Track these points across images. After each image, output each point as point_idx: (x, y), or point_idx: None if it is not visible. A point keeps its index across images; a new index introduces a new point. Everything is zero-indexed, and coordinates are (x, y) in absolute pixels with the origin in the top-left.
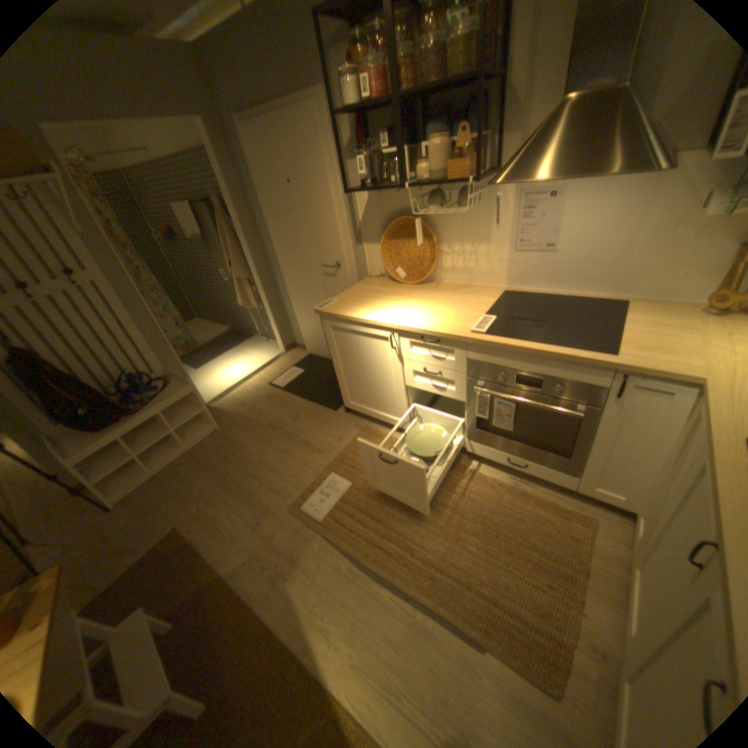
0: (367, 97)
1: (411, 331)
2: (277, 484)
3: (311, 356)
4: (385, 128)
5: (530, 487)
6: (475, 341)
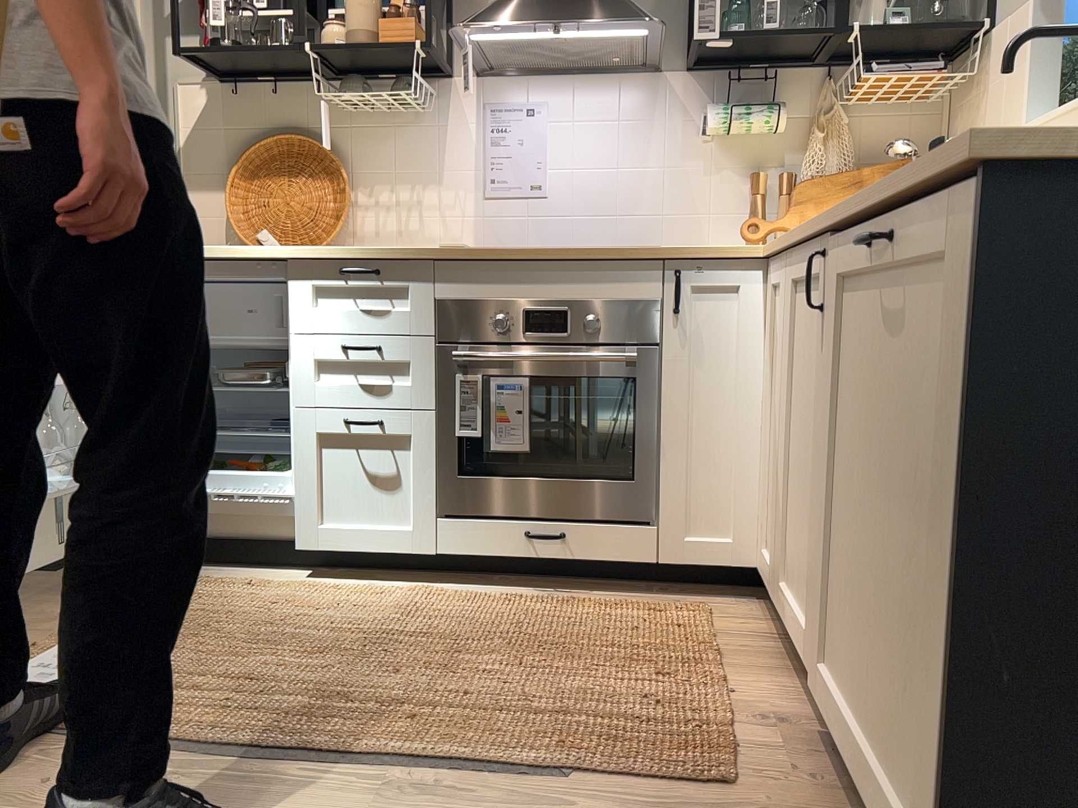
0: None
1: (320, 261)
2: None
3: None
4: None
5: (579, 597)
6: (451, 254)
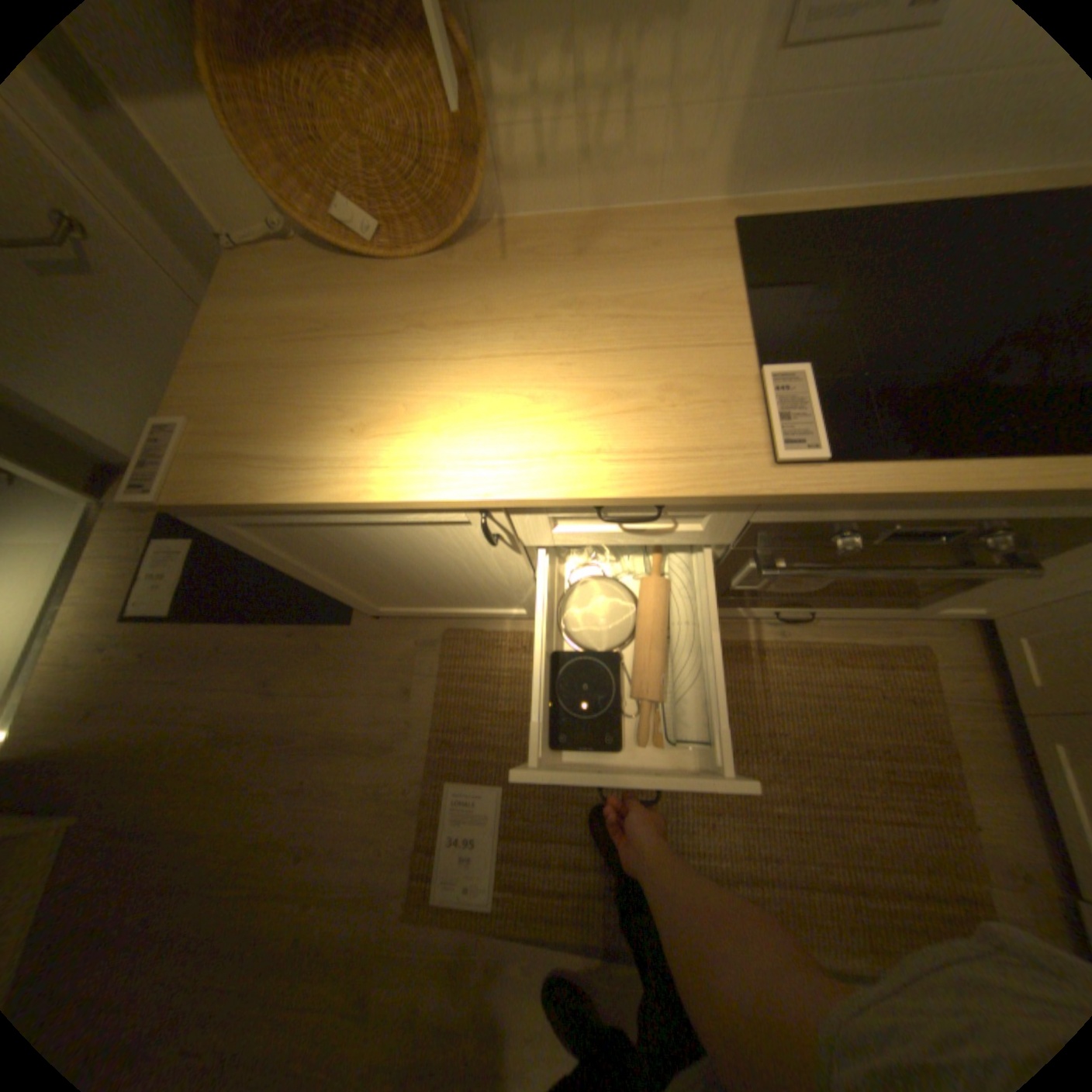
0: None
1: (562, 500)
2: (339, 882)
3: None
4: None
5: (805, 629)
6: (809, 497)
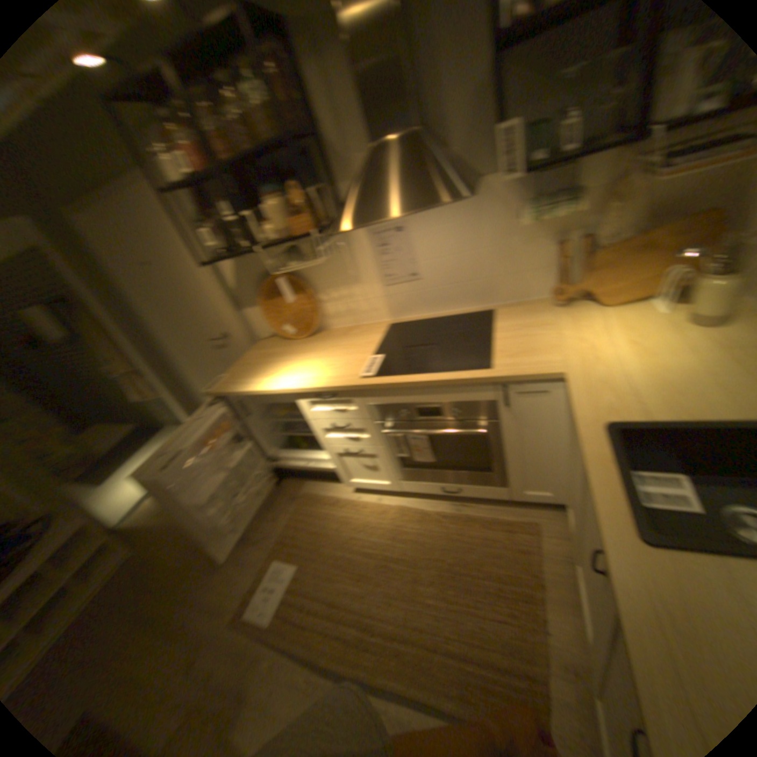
0: (190, 169)
1: (303, 392)
2: (207, 605)
3: None
4: (220, 196)
5: (469, 509)
6: (364, 387)
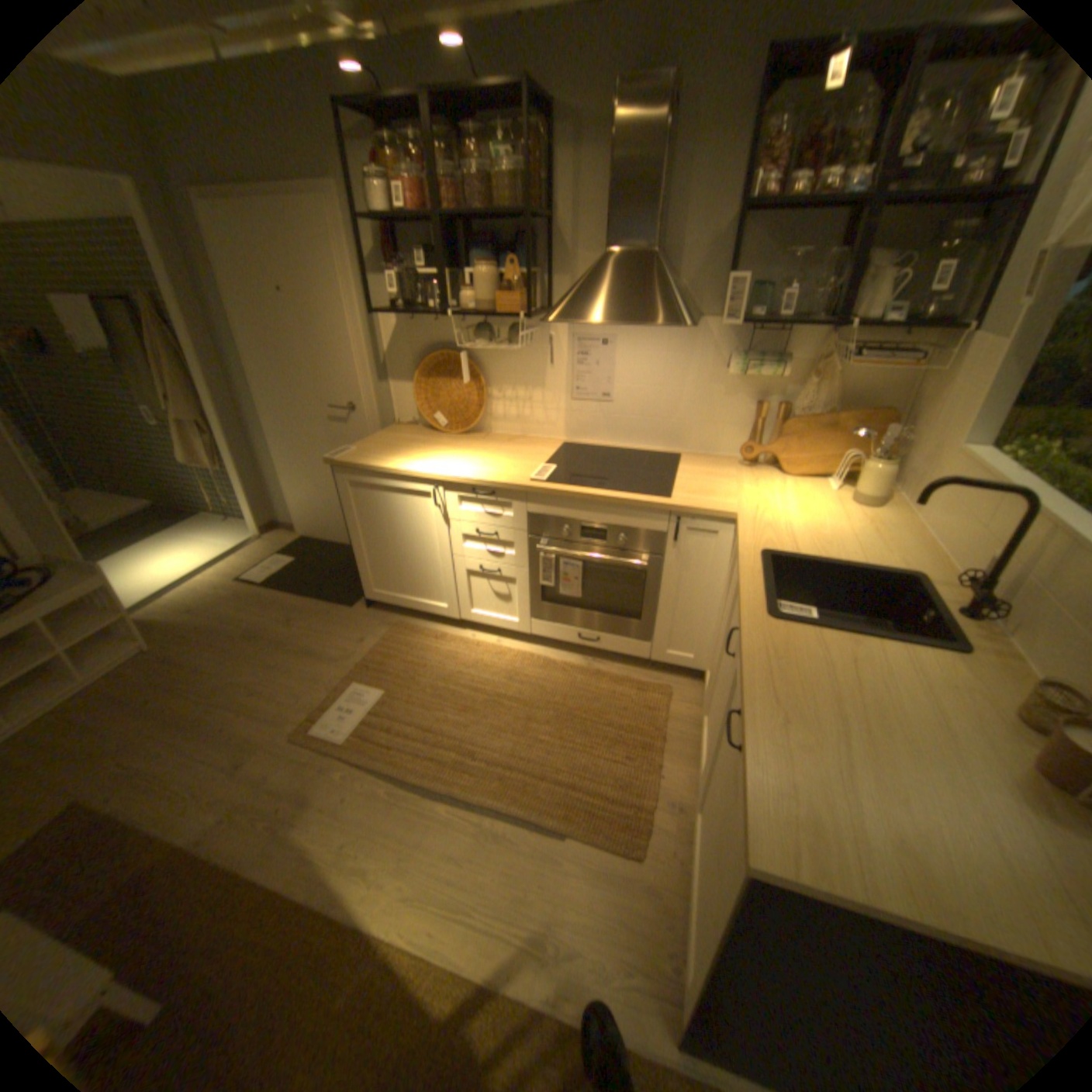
0: (397, 207)
1: (461, 483)
2: (266, 710)
3: (305, 539)
4: (420, 247)
5: (603, 666)
6: (536, 491)
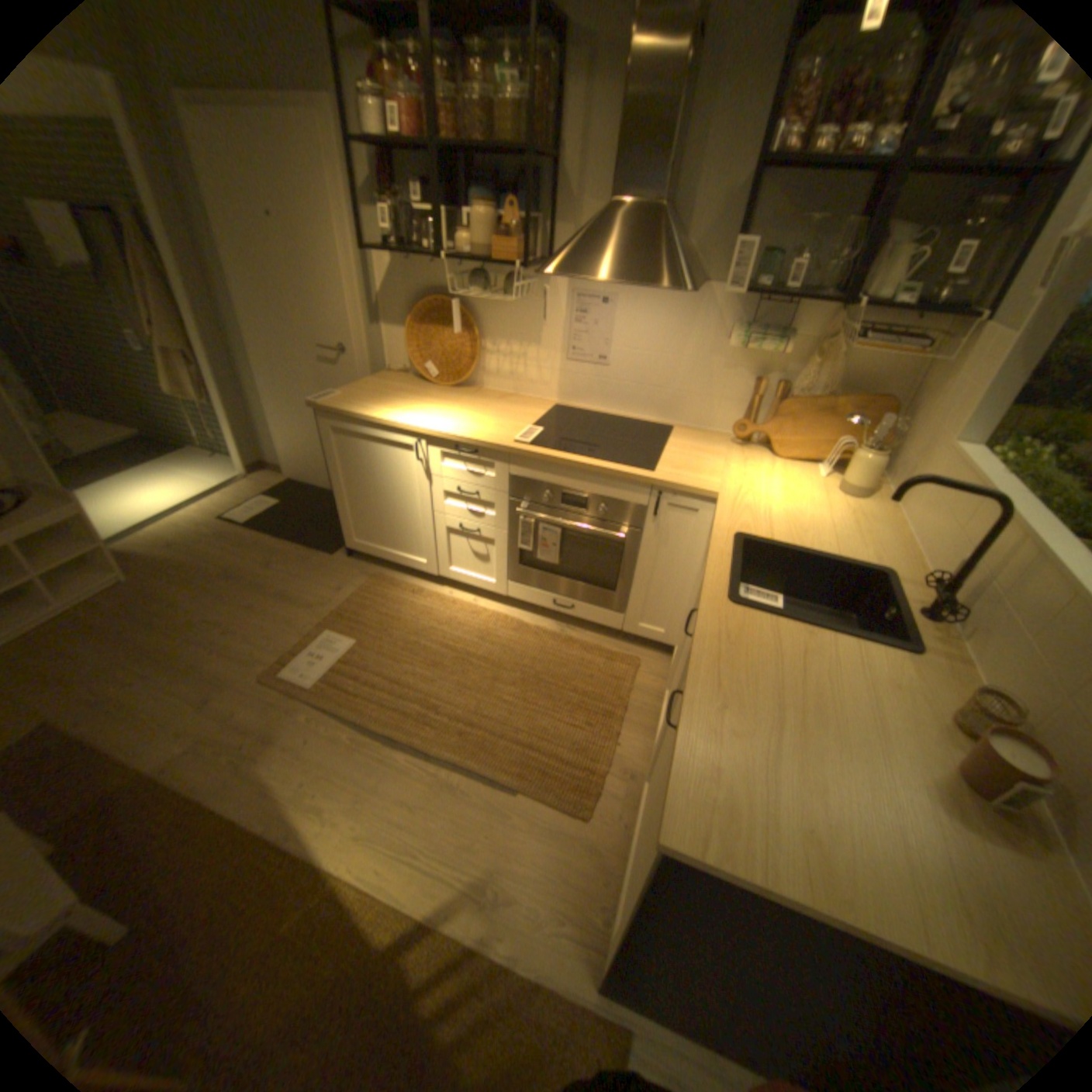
0: (395, 131)
1: (444, 438)
2: (239, 649)
3: (292, 482)
4: (418, 178)
5: (576, 633)
6: (519, 453)
